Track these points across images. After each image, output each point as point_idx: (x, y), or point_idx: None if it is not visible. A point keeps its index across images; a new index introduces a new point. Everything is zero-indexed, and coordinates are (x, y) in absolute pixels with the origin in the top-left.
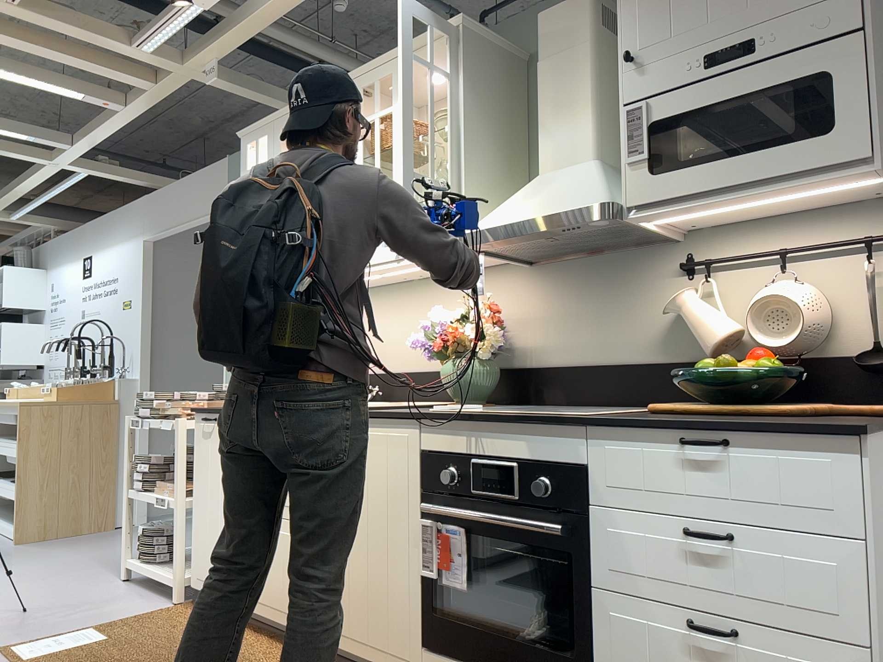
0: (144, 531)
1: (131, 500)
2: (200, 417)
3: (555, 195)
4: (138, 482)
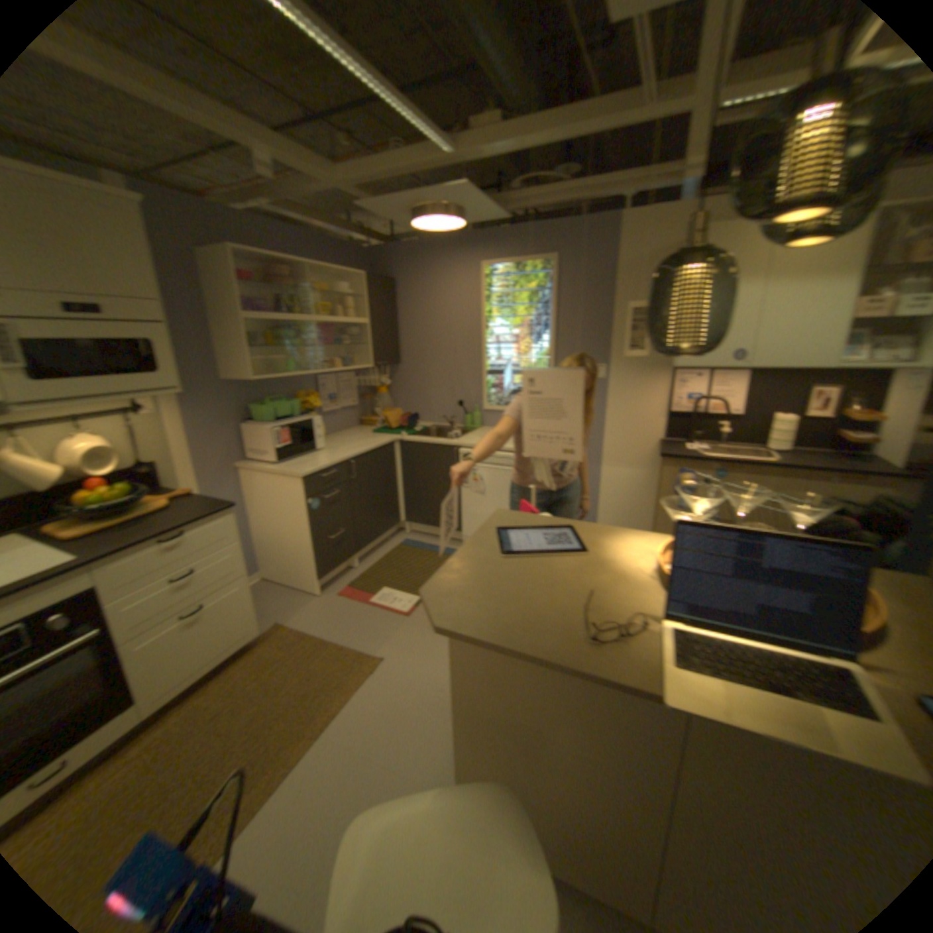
0: None
1: None
2: None
3: None
4: None
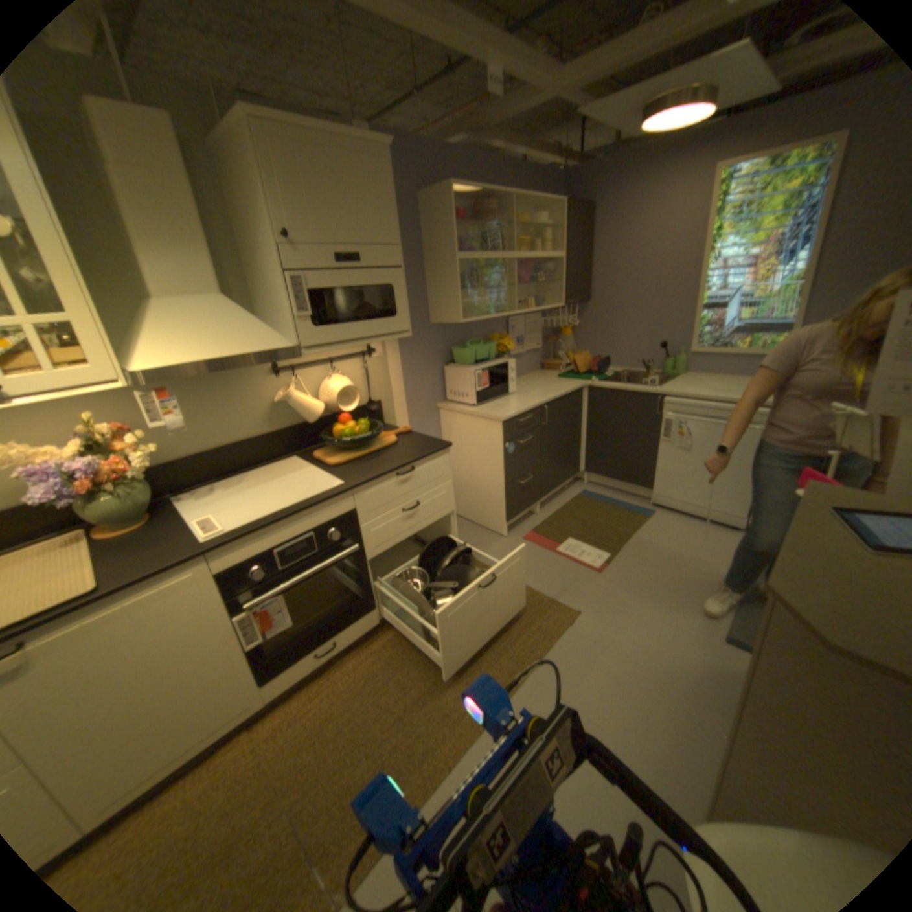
0: None
1: None
2: None
3: (226, 332)
4: None
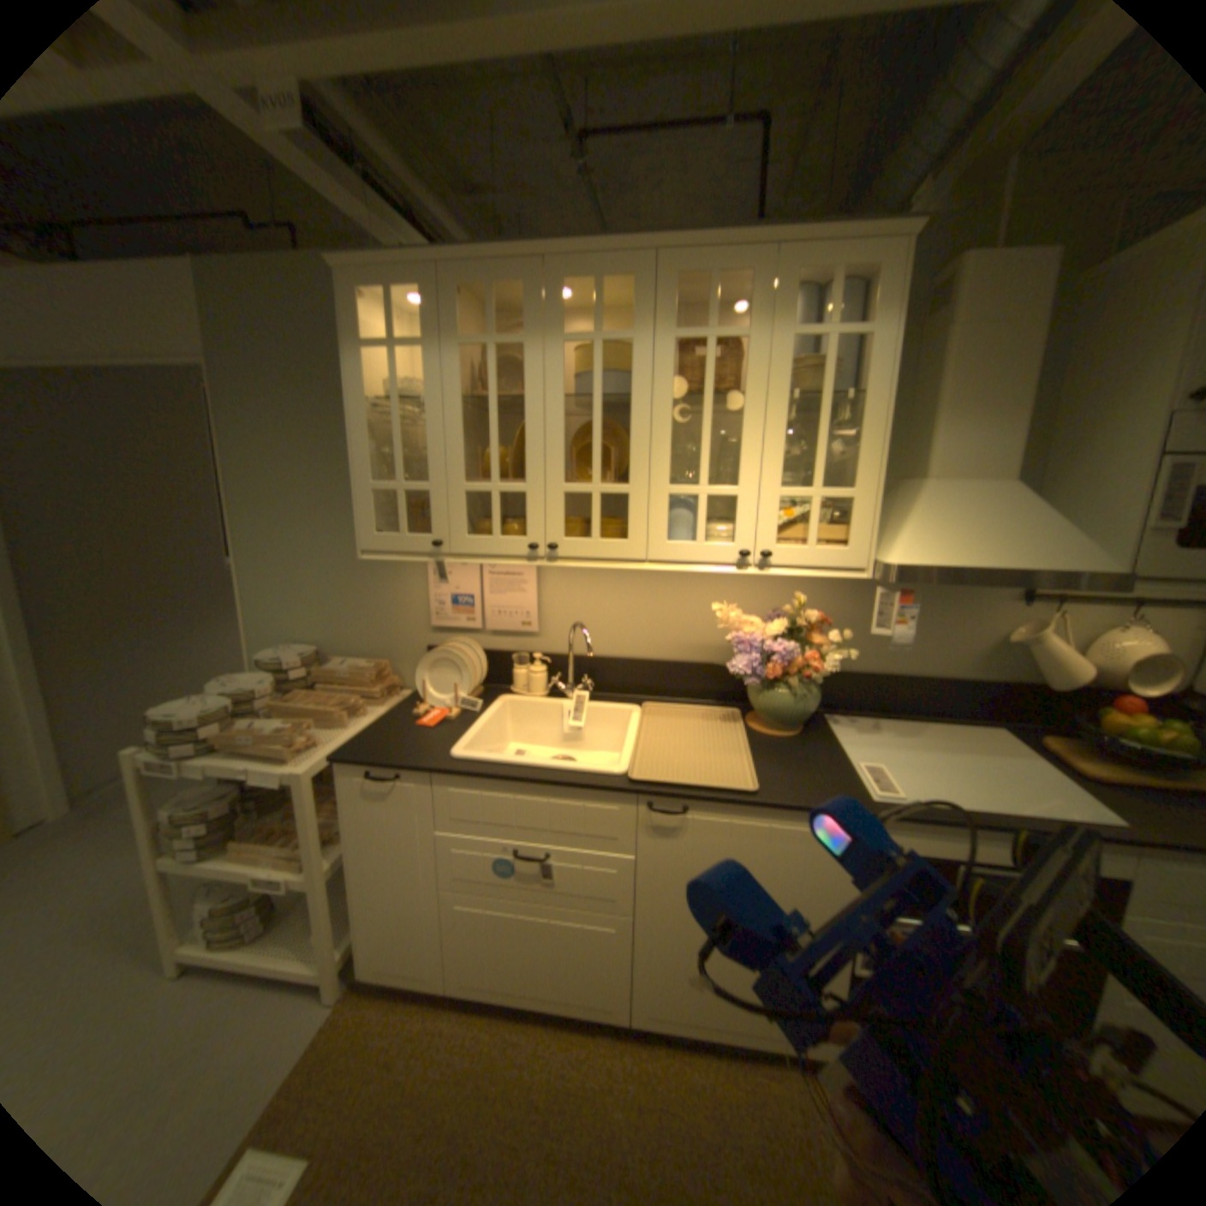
0: (212, 916)
1: (161, 876)
2: (352, 773)
3: (1018, 533)
4: (179, 854)
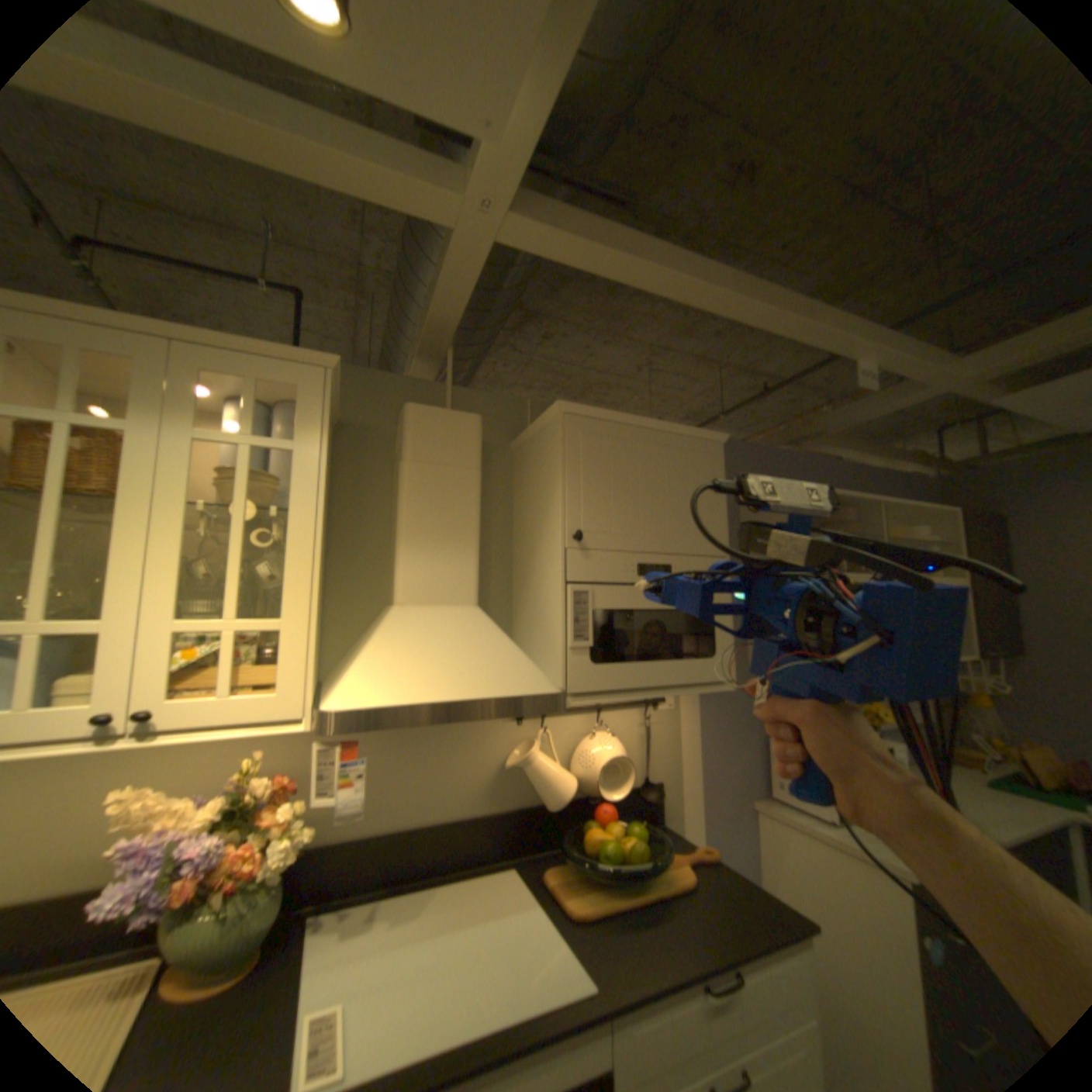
0: None
1: None
2: None
3: (469, 658)
4: None
